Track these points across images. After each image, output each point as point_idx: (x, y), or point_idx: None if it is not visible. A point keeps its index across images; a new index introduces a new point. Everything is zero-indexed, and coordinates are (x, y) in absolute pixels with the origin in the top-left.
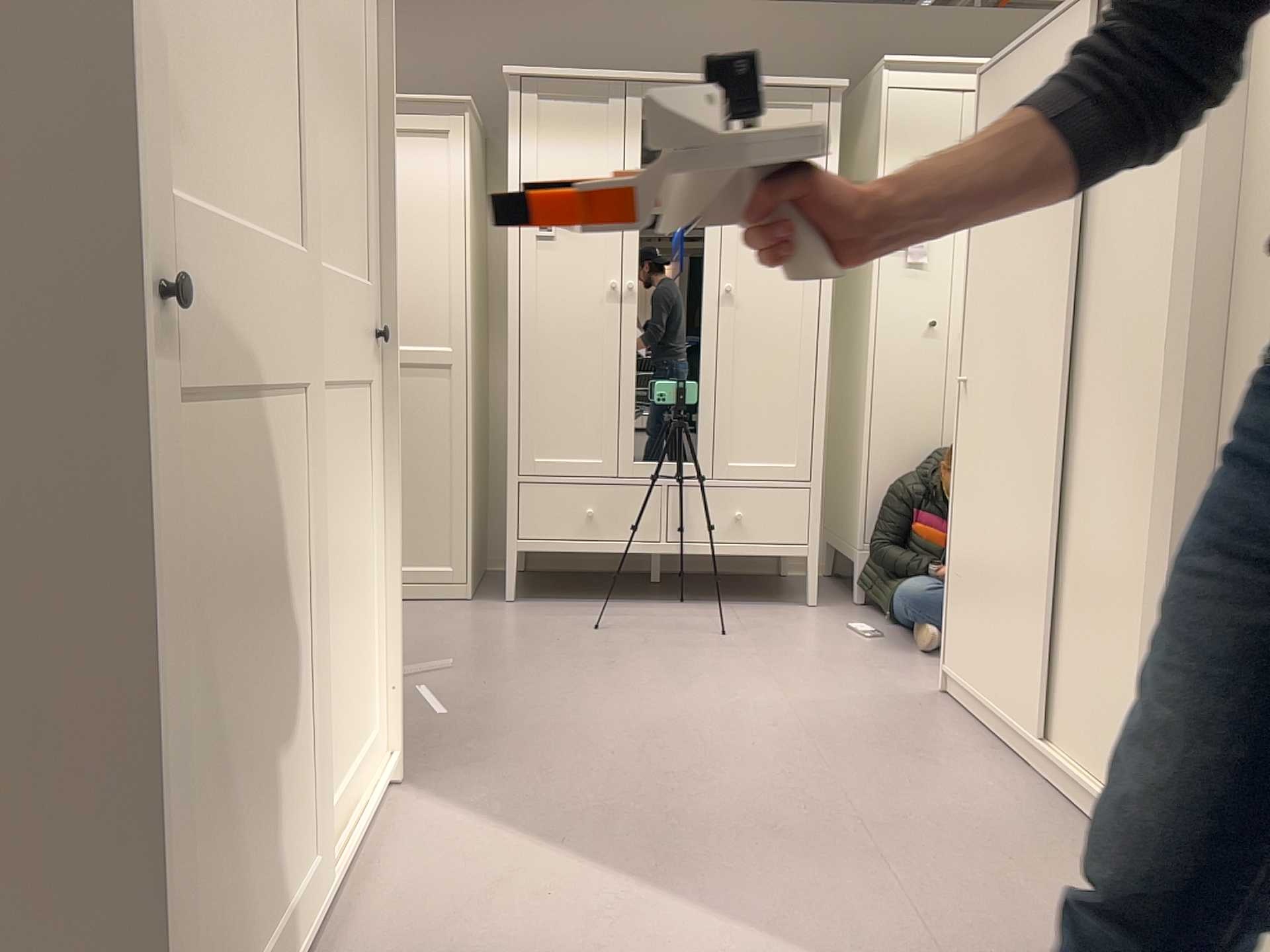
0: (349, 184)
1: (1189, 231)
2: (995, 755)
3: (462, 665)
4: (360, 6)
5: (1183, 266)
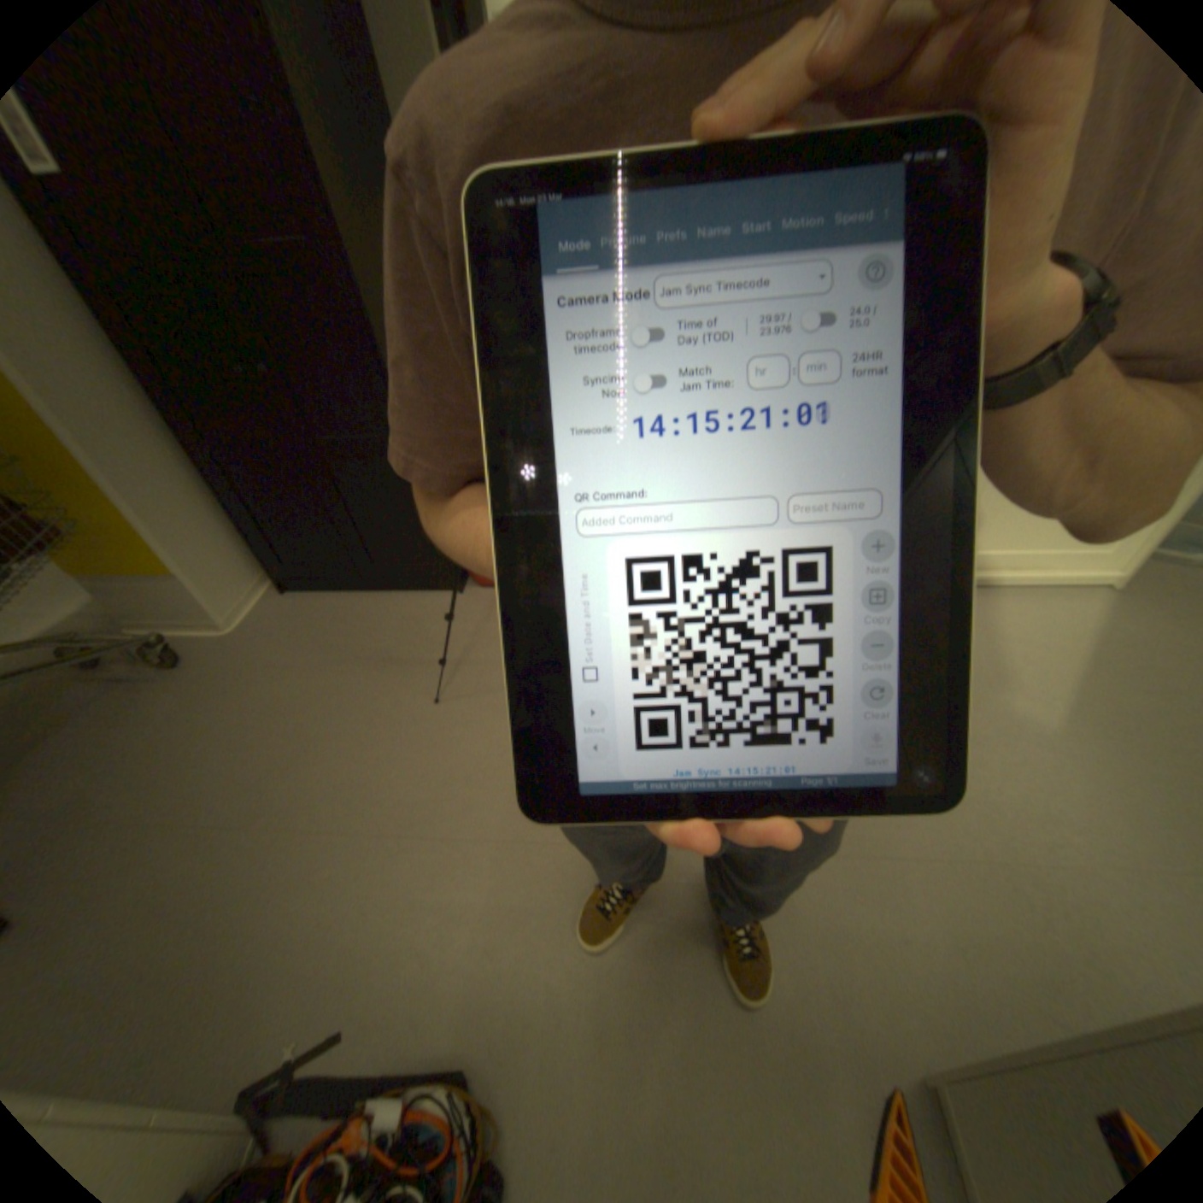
0: None
1: None
2: None
3: None
4: None
5: None
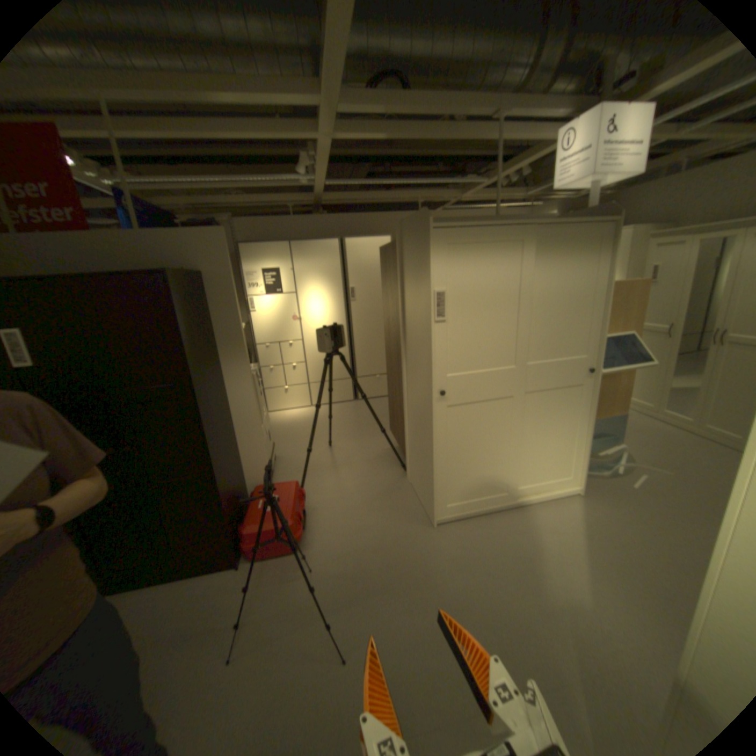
0: (576, 331)
1: None
2: None
3: (681, 477)
4: (596, 272)
5: None
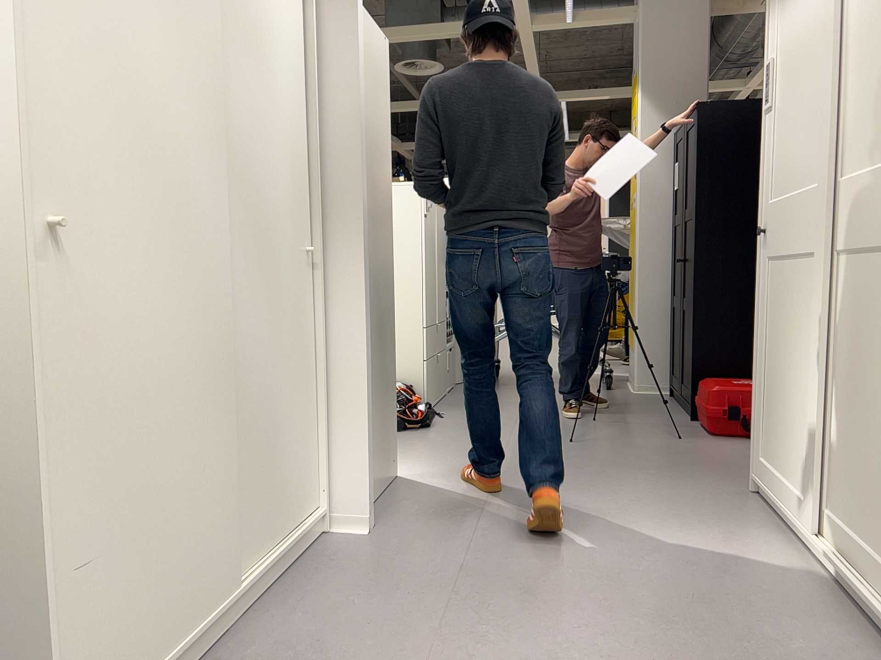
0: None
1: (364, 175)
2: (224, 657)
3: None
4: None
5: (361, 190)
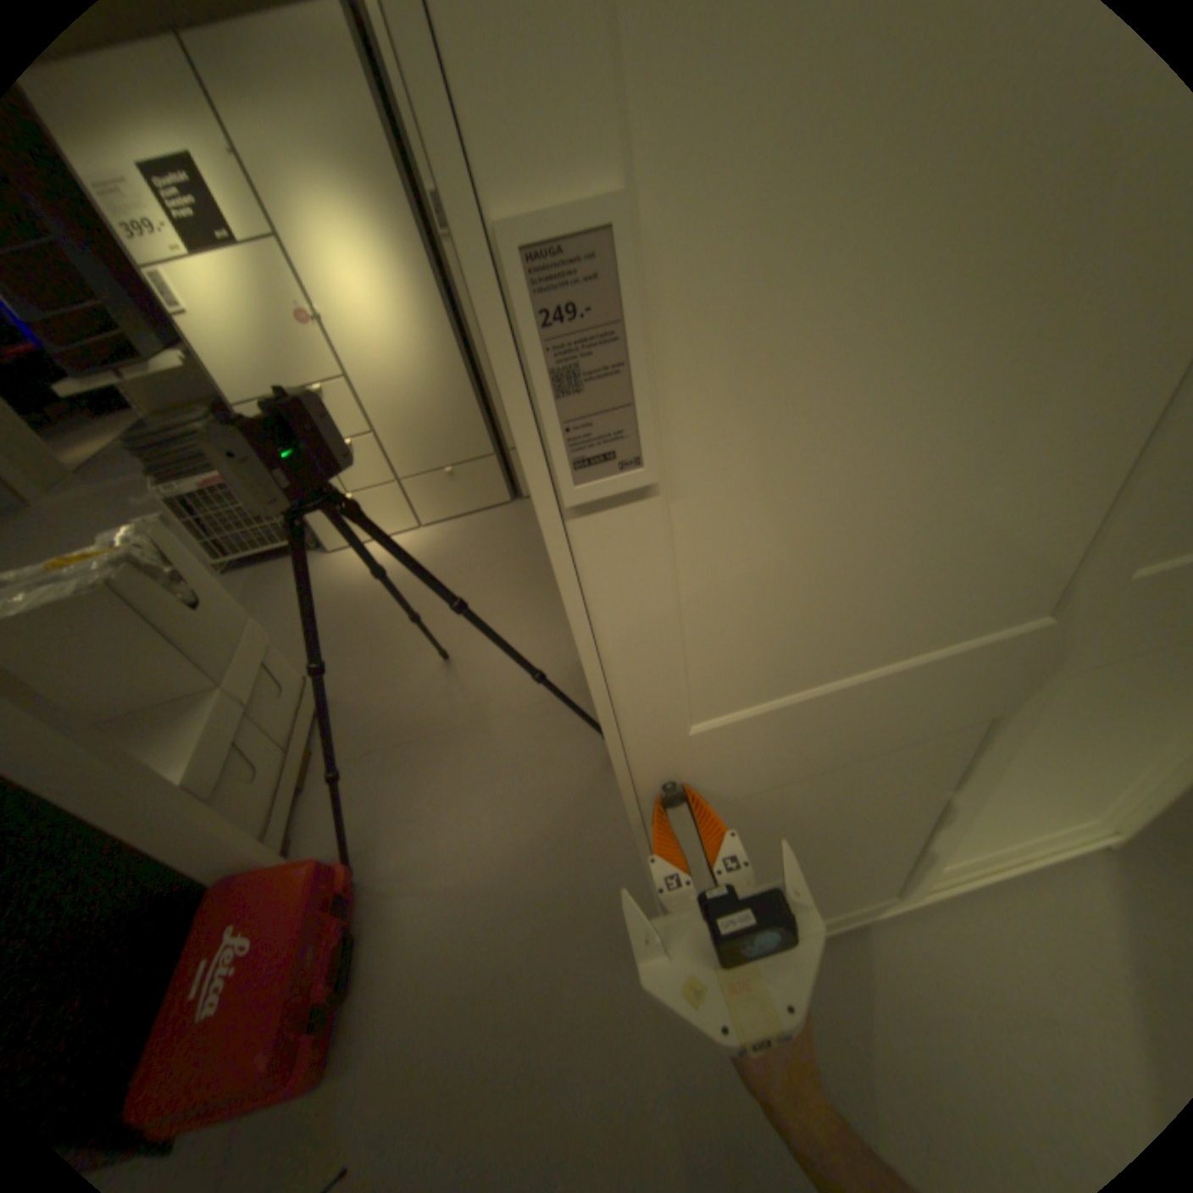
0: None
1: None
2: None
3: None
4: None
5: None
